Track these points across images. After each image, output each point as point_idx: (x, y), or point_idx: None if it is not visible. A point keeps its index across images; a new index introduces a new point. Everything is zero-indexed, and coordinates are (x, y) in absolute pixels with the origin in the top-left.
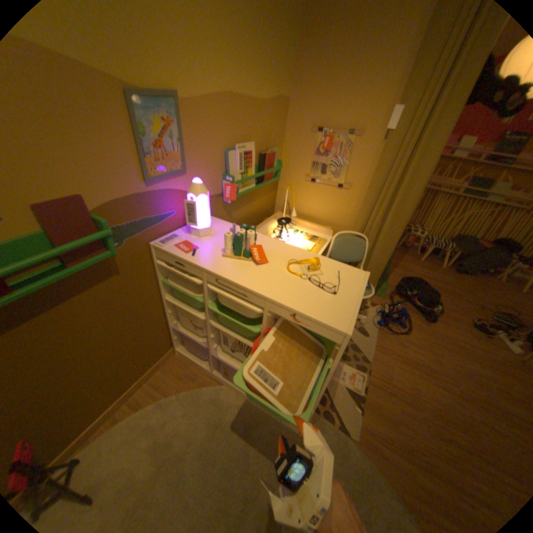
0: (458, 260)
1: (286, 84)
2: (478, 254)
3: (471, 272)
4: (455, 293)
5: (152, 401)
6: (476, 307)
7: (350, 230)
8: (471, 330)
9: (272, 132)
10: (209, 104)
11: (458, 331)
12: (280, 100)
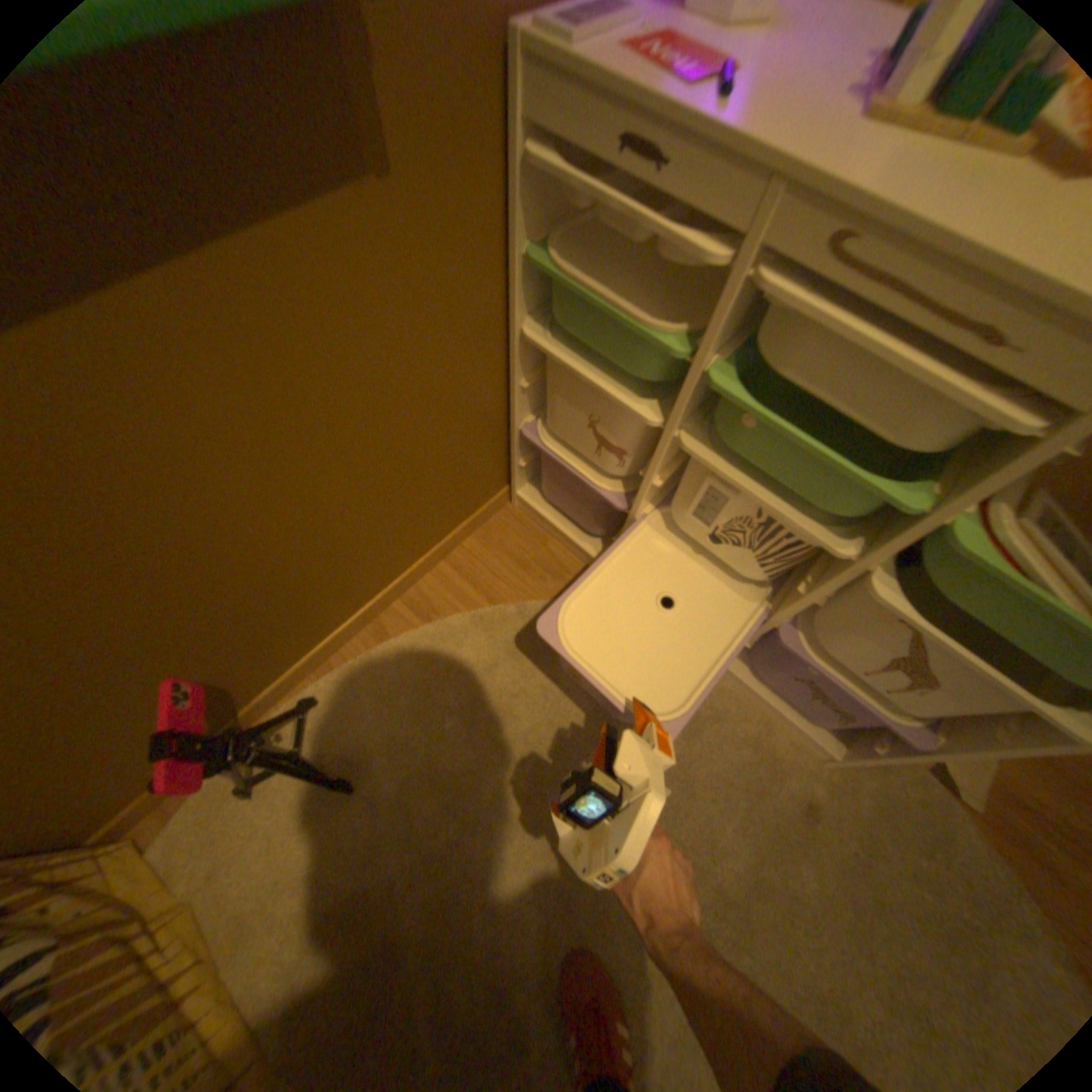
0: None
1: None
2: None
3: None
4: None
5: (463, 606)
6: None
7: None
8: None
9: None
10: None
11: None
12: None
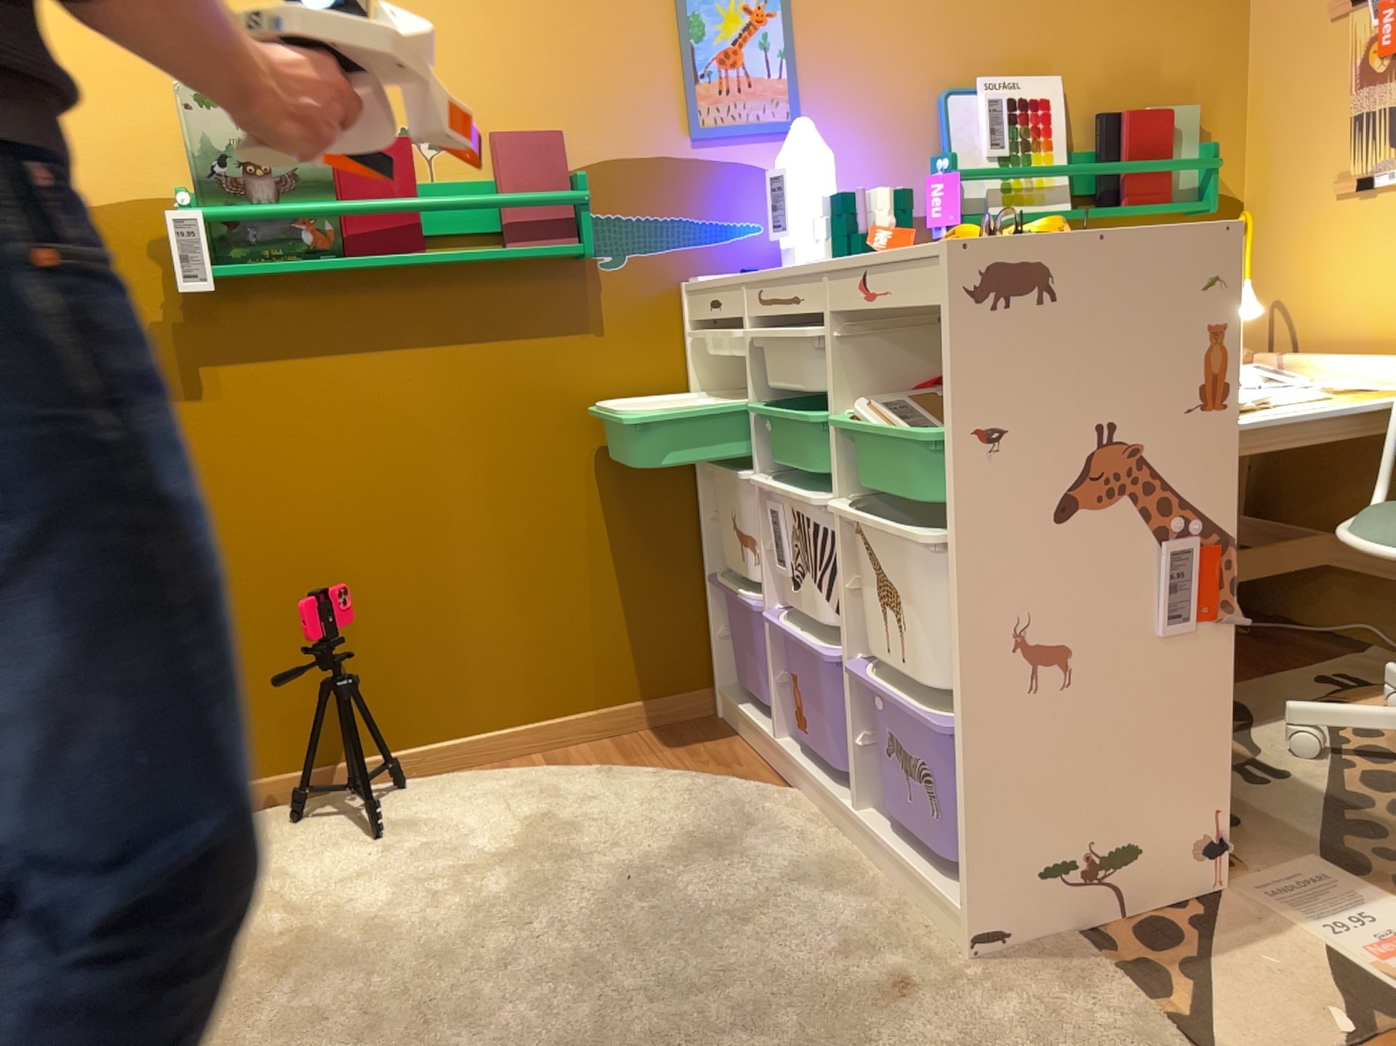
0: None
1: None
2: None
3: None
4: None
5: (597, 767)
6: None
7: None
8: None
9: (1159, 58)
10: None
11: None
12: None
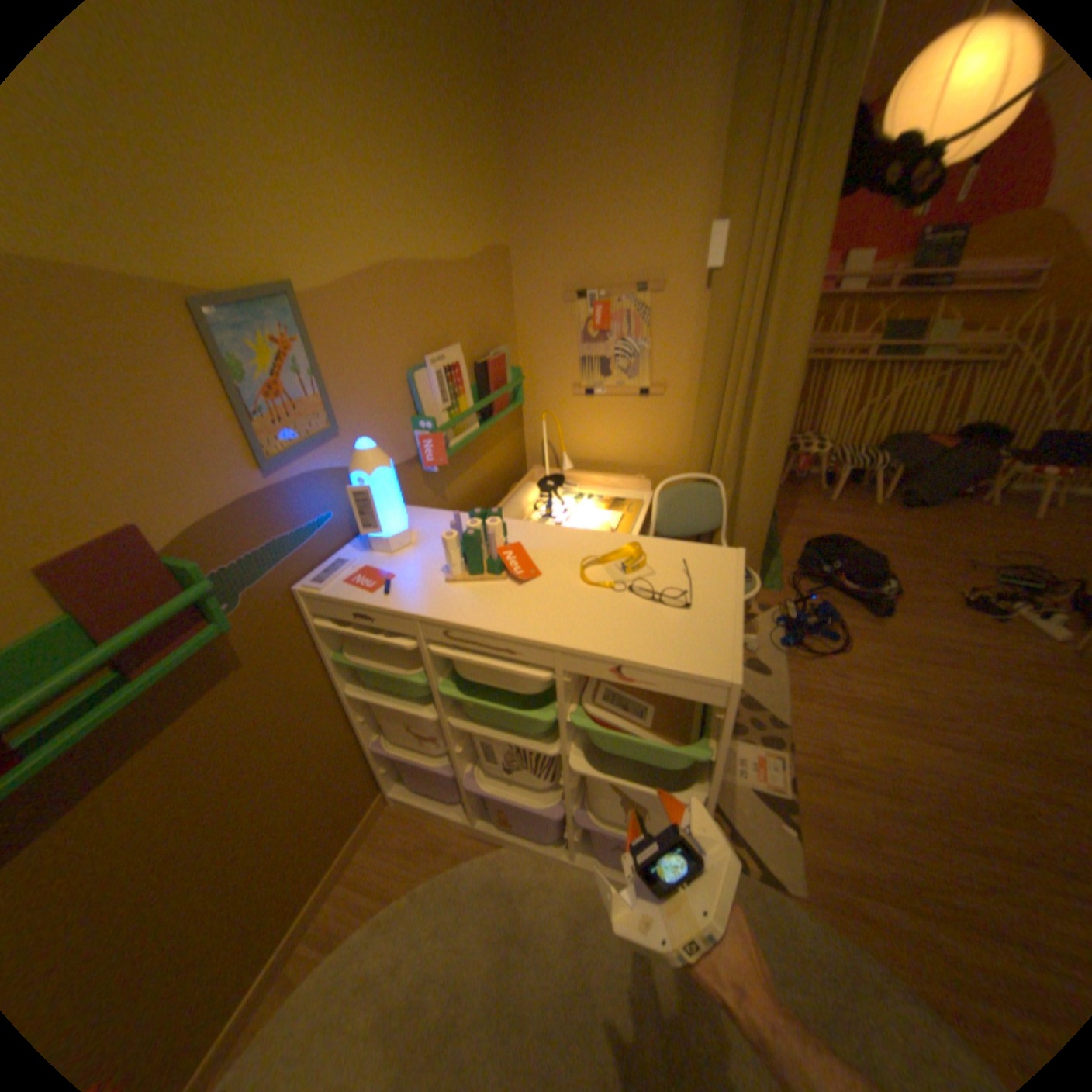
0: (901, 482)
1: (497, 223)
2: (936, 464)
3: (932, 500)
4: (914, 548)
5: (361, 920)
6: (961, 566)
7: (684, 473)
8: (963, 614)
9: (489, 317)
10: (358, 292)
11: (940, 621)
12: (493, 255)
